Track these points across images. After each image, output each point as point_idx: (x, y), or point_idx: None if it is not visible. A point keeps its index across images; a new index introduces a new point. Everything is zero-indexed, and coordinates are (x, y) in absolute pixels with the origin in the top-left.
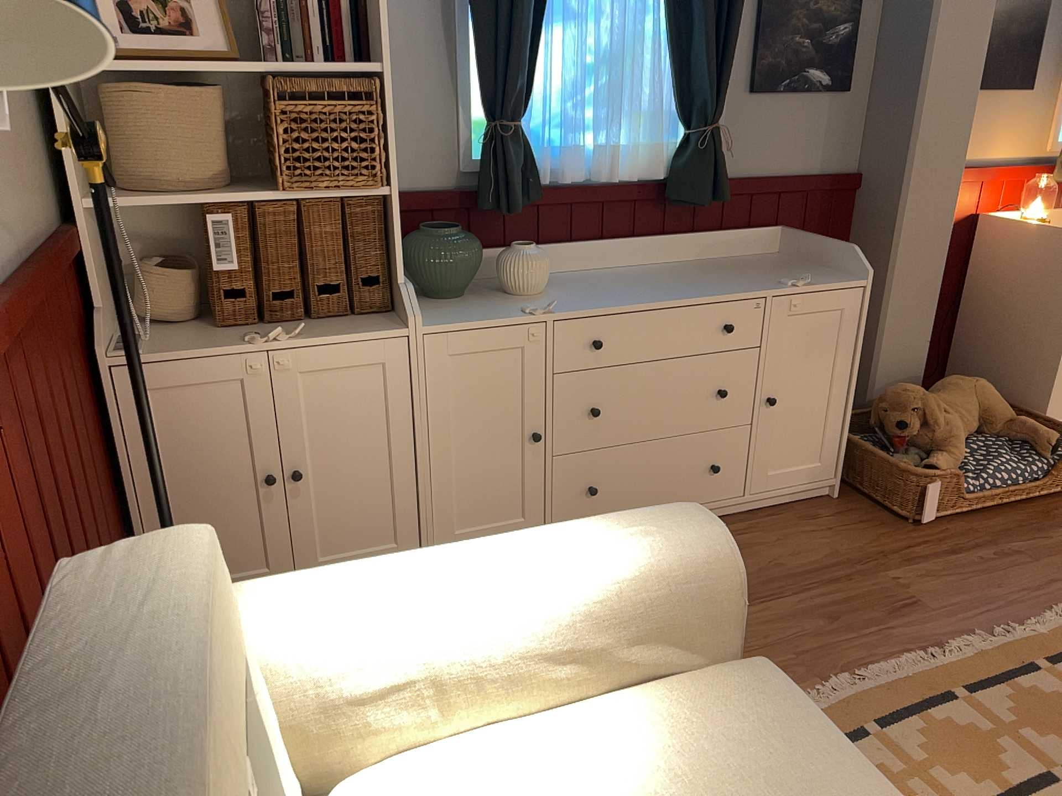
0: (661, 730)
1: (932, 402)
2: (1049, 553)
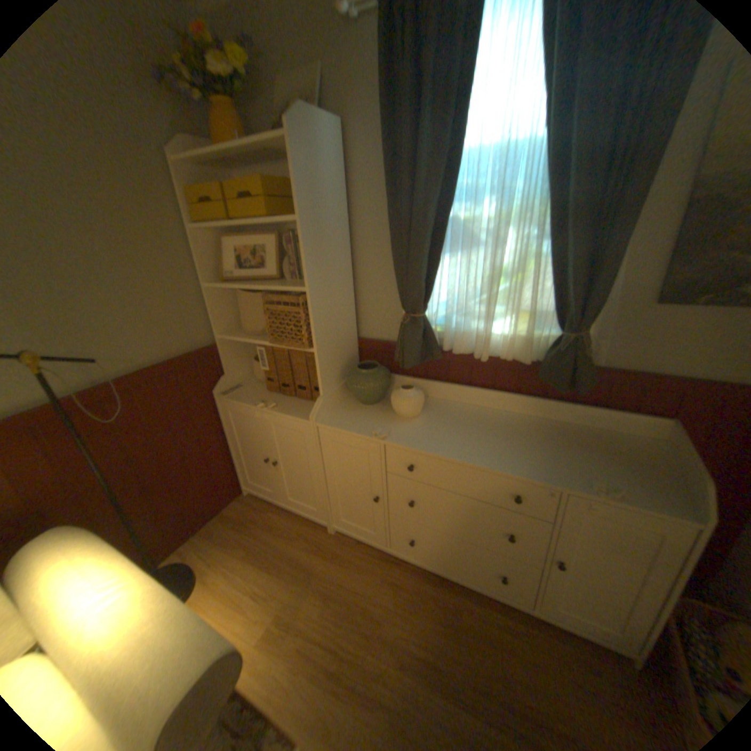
0: None
1: None
2: None
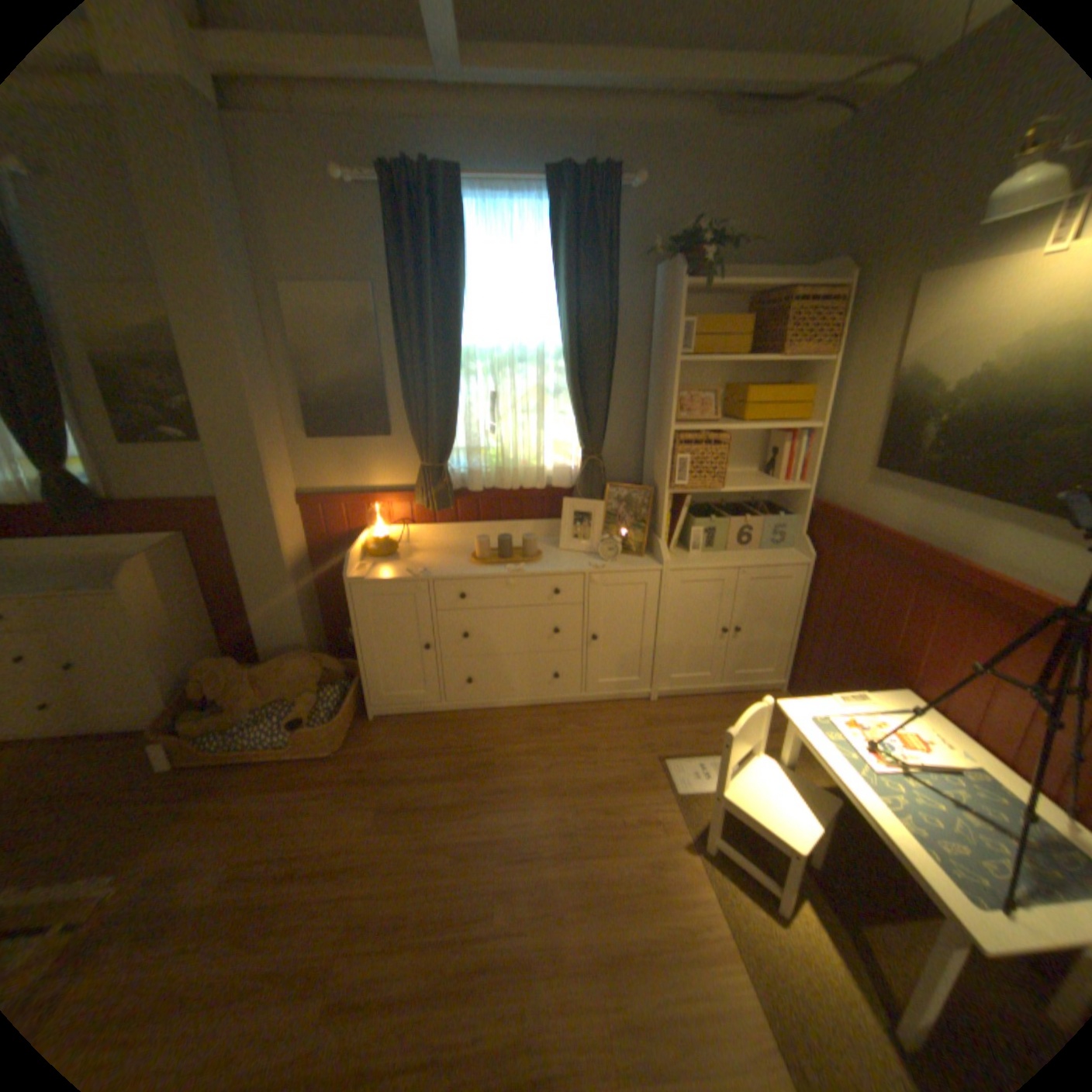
0: None
1: (217, 678)
2: (195, 822)
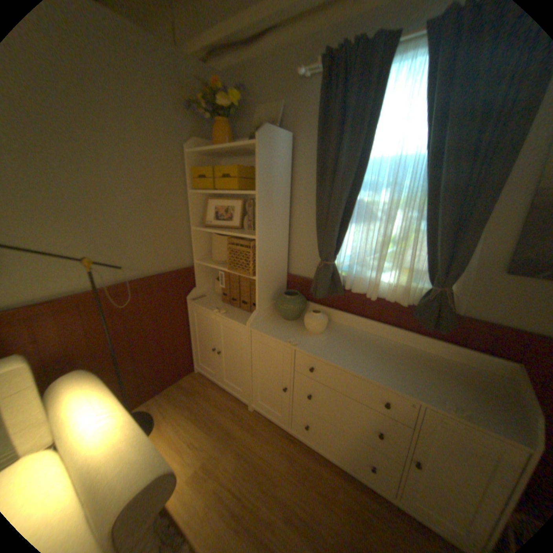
0: None
1: None
2: None
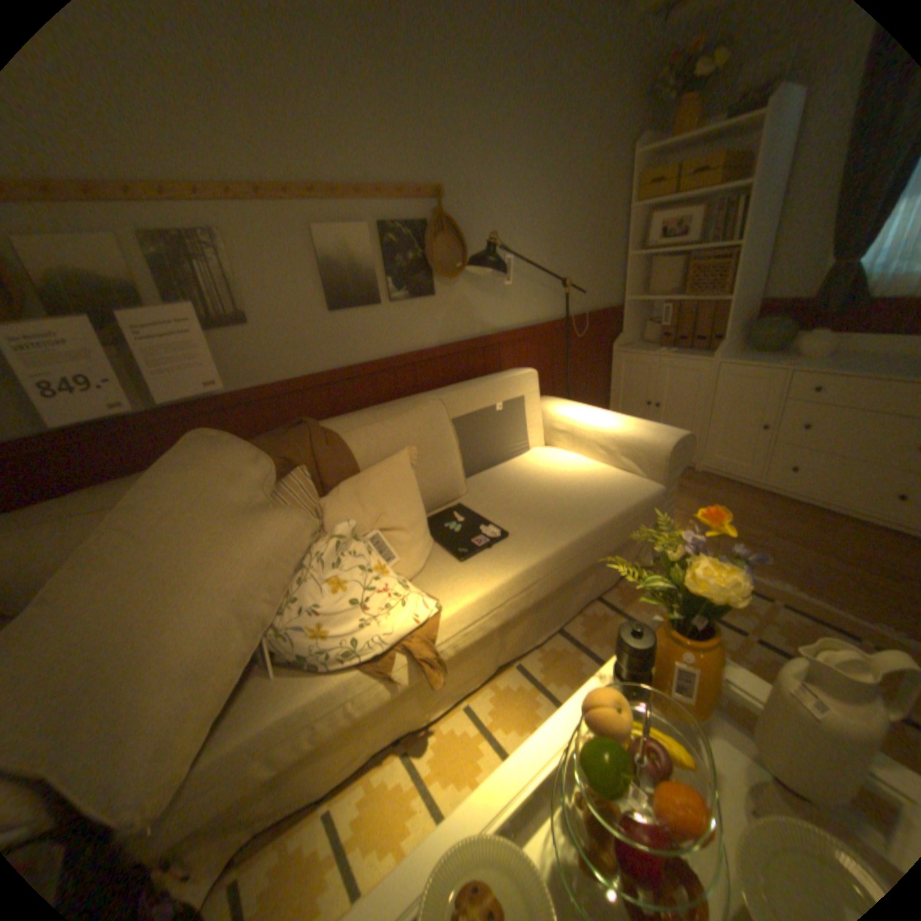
0: (607, 475)
1: None
2: None
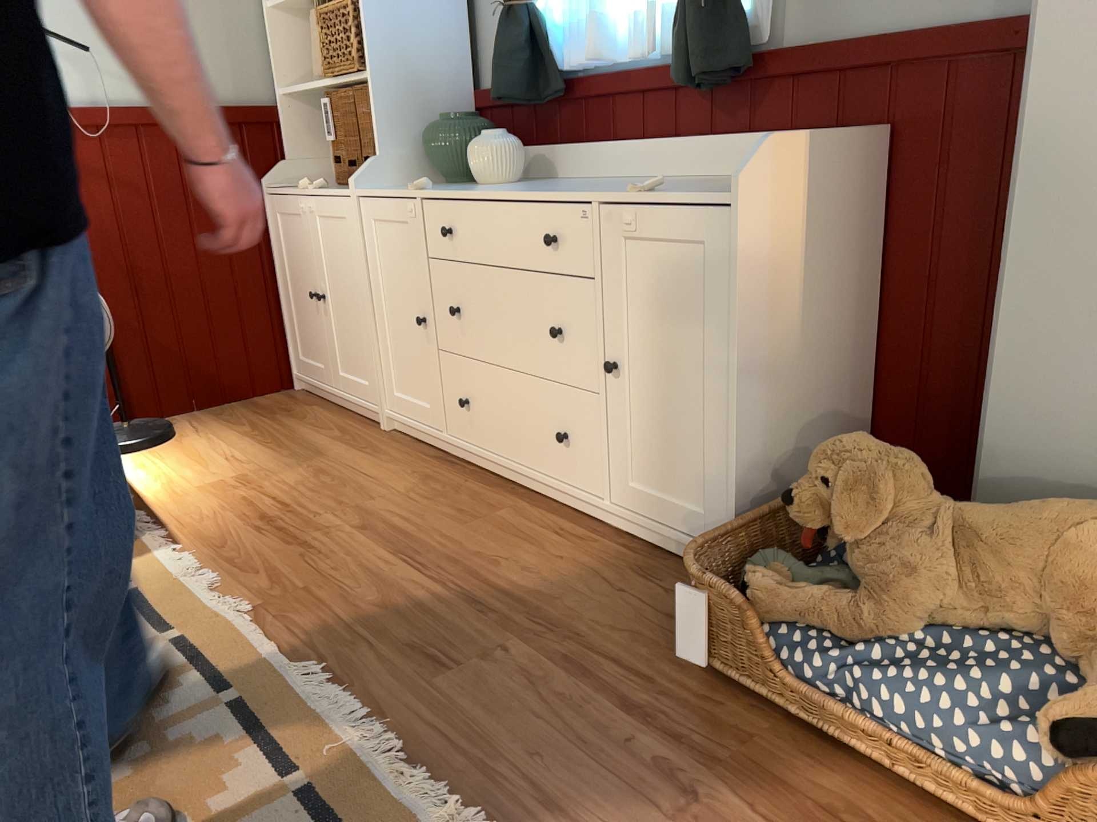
0: None
1: (877, 485)
2: None
